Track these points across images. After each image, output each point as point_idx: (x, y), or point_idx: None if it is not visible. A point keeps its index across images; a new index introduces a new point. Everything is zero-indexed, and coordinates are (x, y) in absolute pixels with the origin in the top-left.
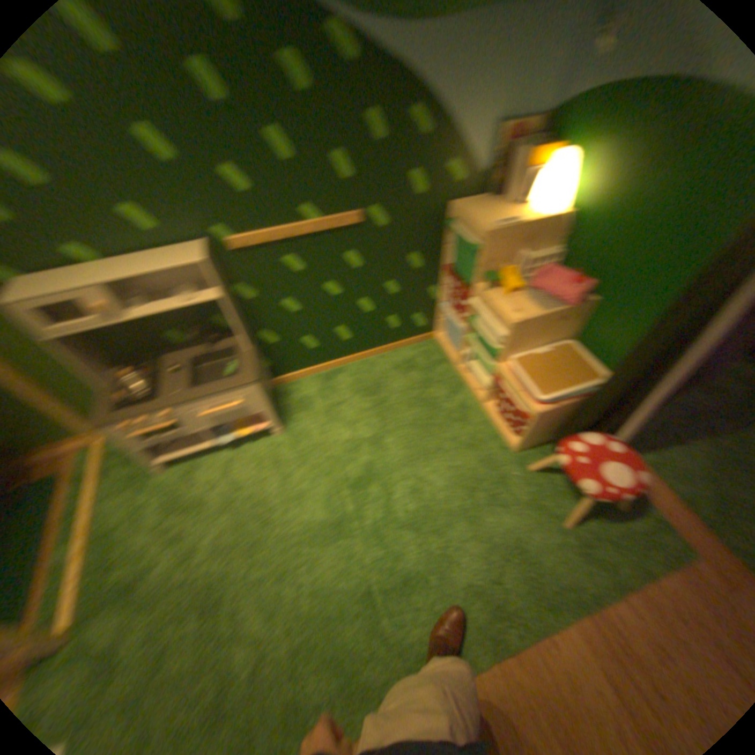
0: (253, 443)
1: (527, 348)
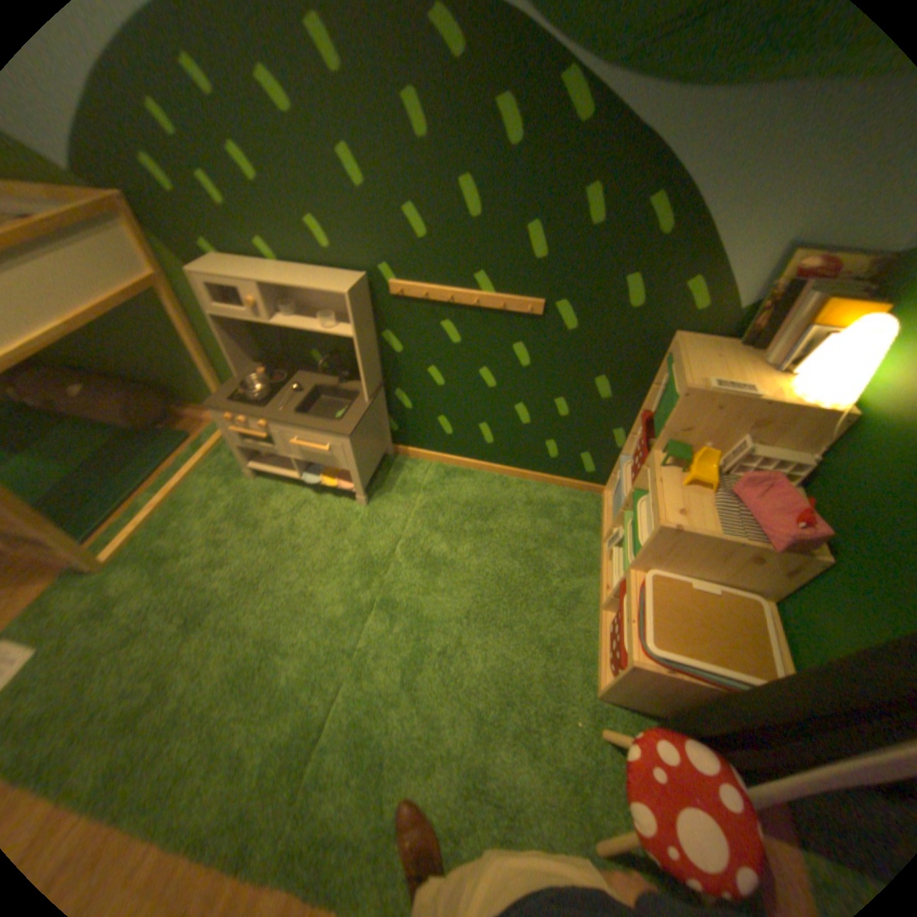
0: (334, 497)
1: (681, 571)
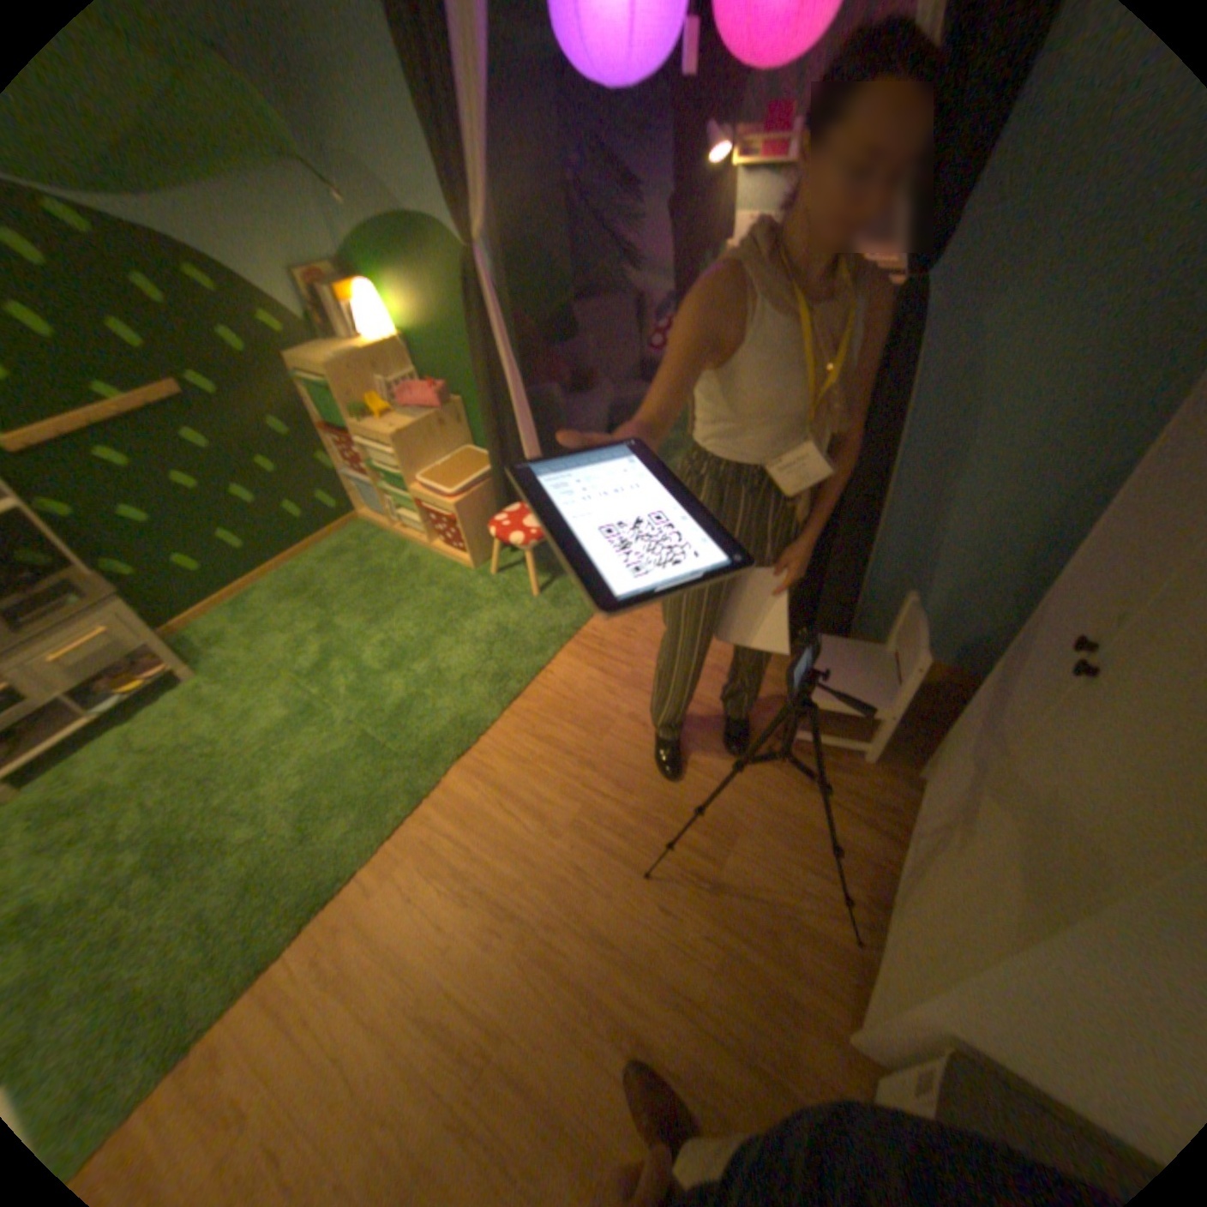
0: (147, 709)
1: (423, 464)
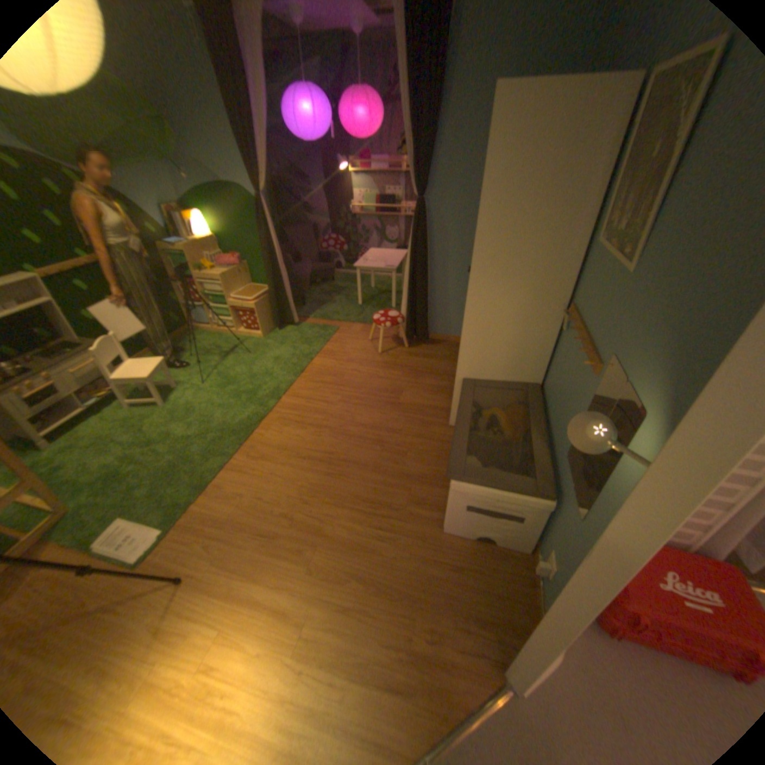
0: (109, 408)
1: (234, 291)
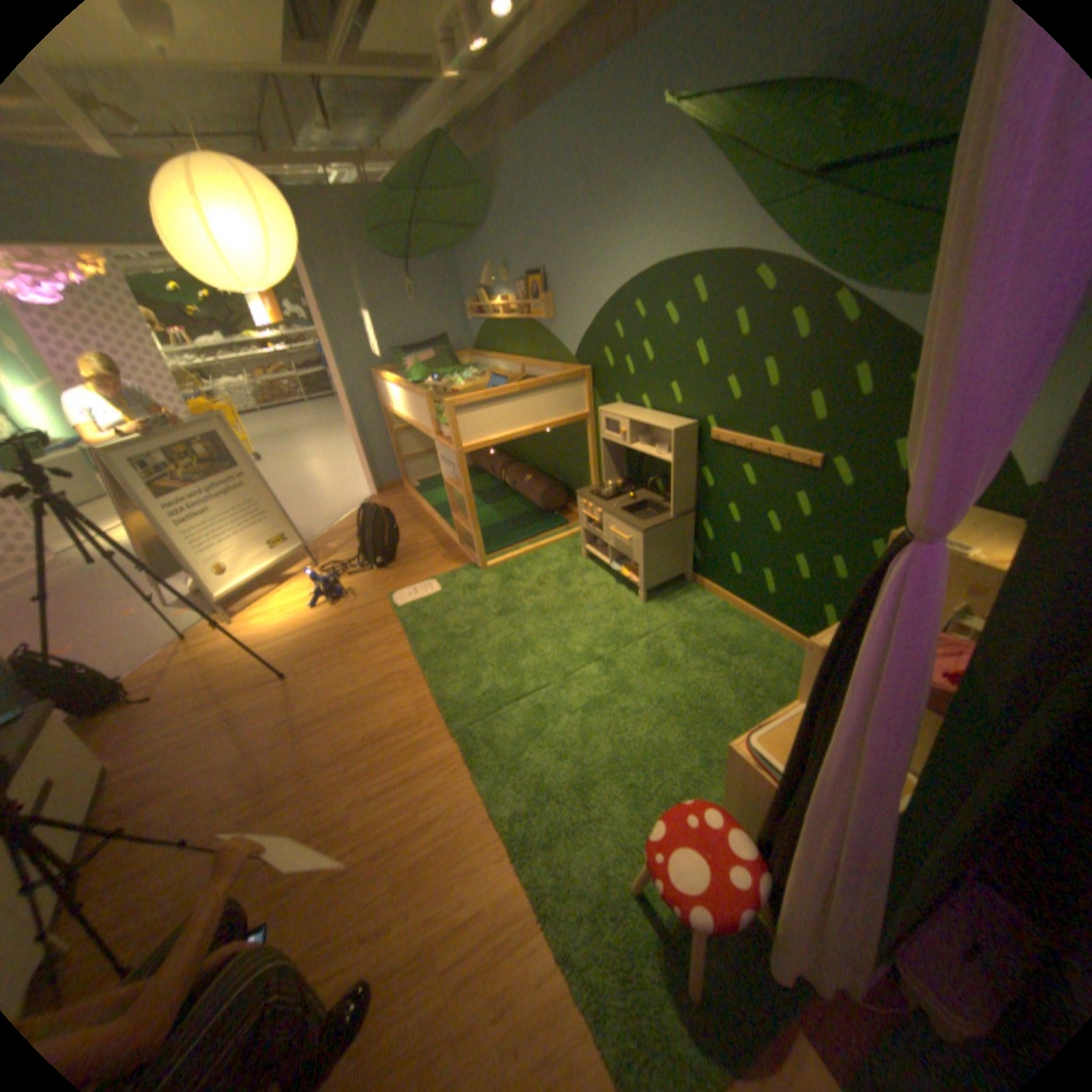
0: (624, 591)
1: None
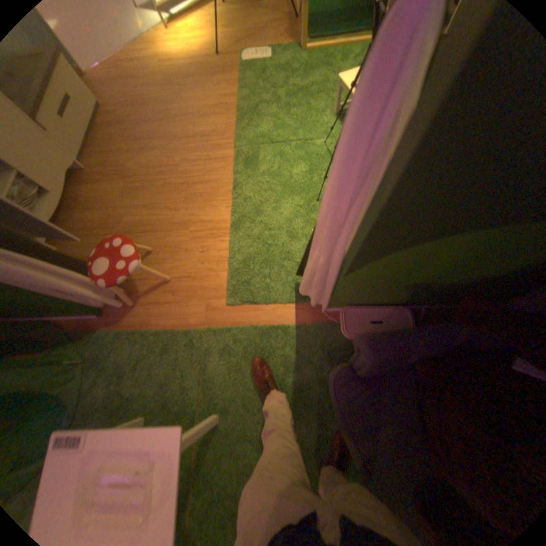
0: None
1: None
